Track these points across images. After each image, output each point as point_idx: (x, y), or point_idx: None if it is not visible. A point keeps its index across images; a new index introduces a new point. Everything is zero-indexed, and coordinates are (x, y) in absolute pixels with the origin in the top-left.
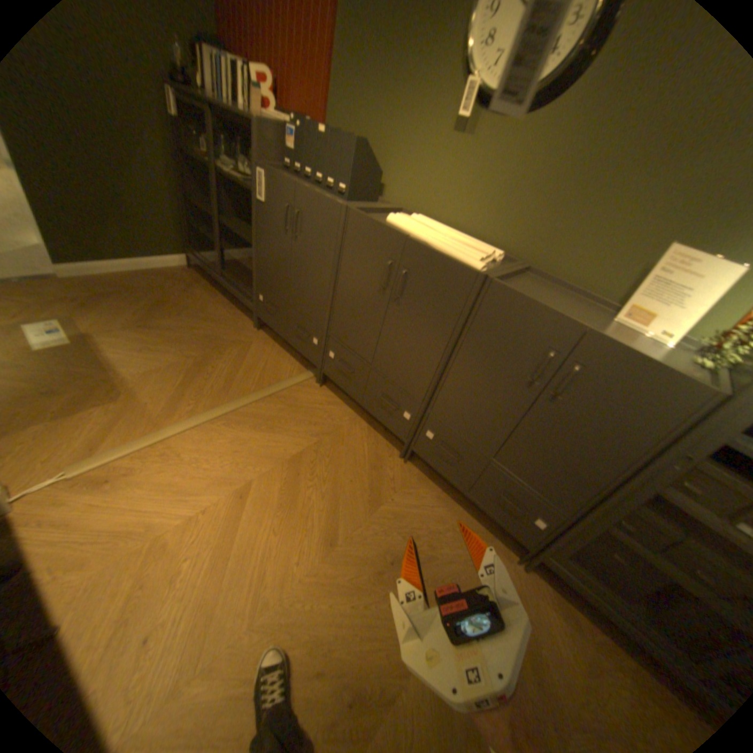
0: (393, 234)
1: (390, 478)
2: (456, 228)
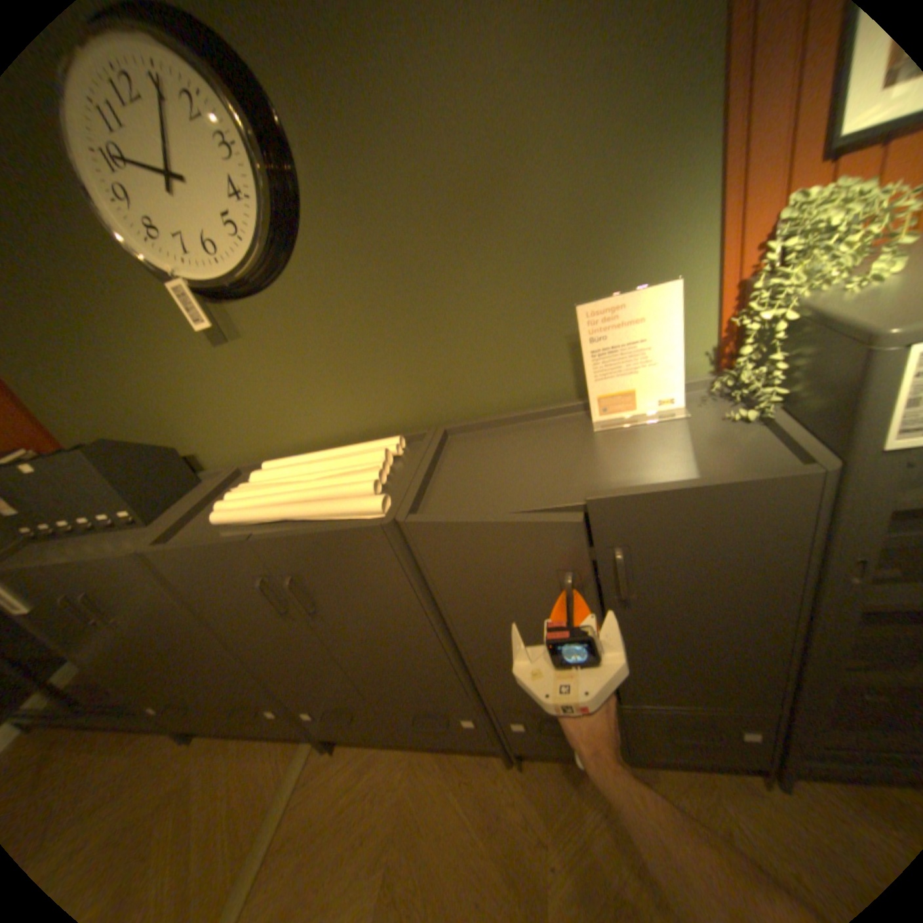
0: (227, 548)
1: (521, 828)
2: (322, 444)
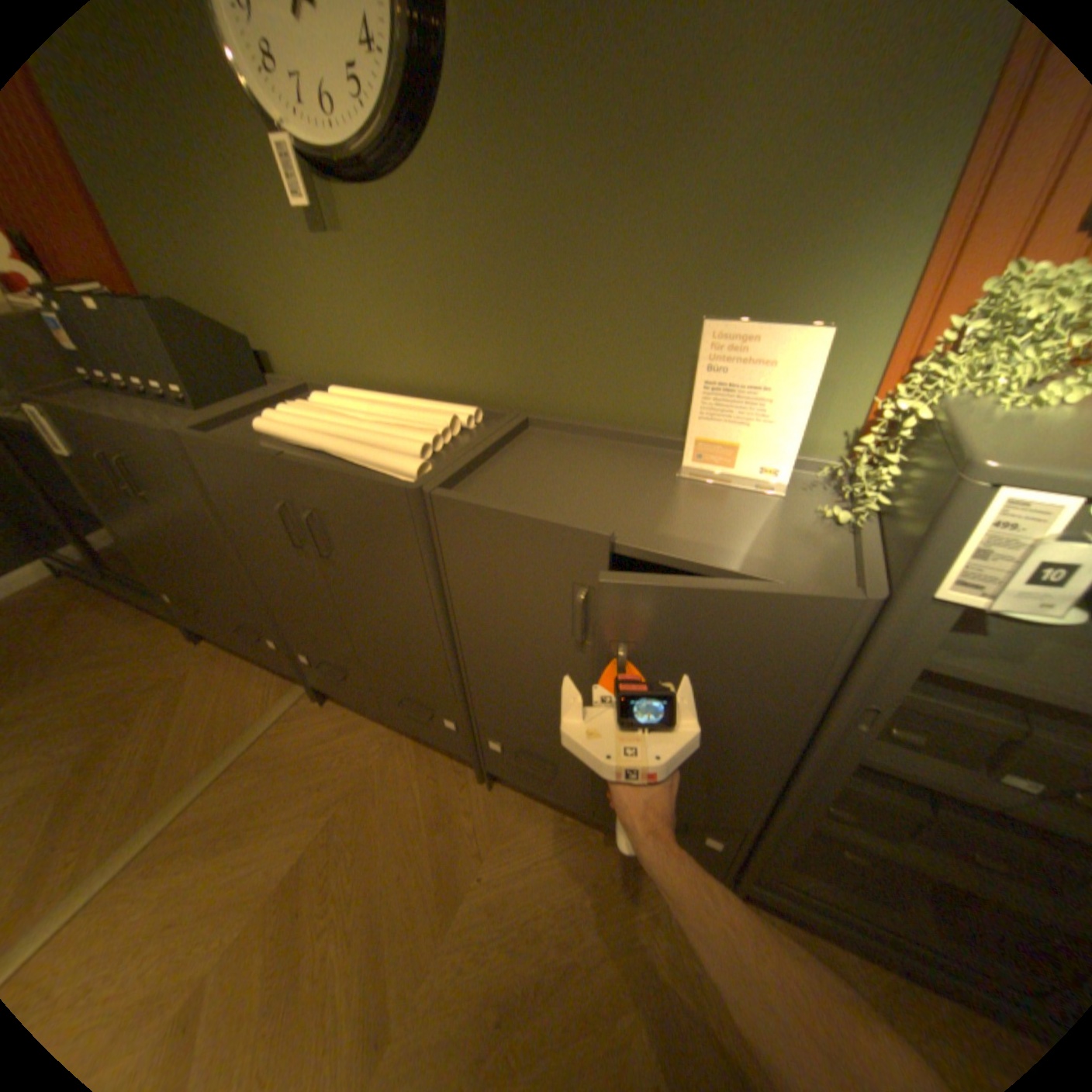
0: (256, 458)
1: (467, 835)
2: (399, 388)
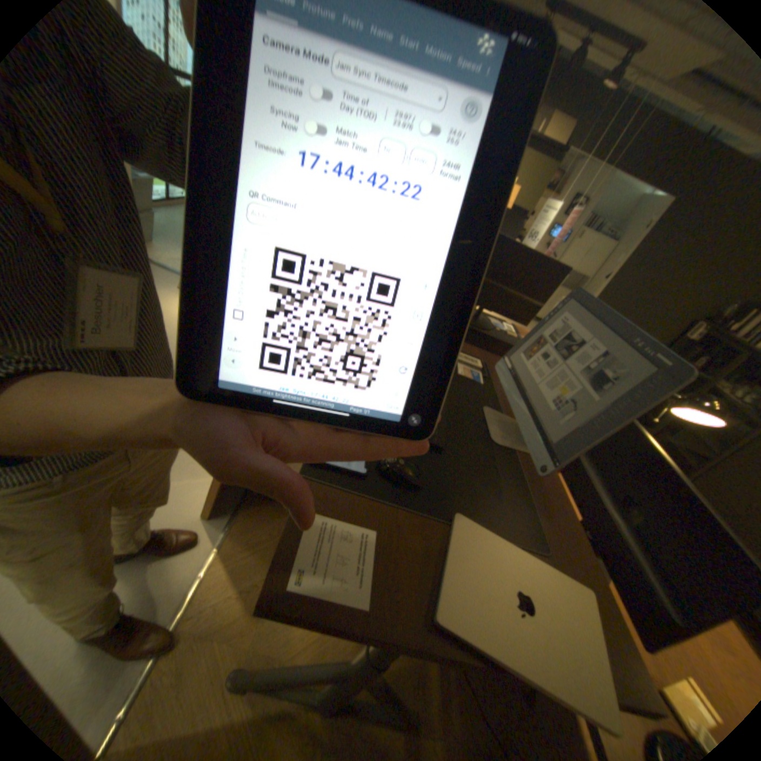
0: None
1: None
2: None
